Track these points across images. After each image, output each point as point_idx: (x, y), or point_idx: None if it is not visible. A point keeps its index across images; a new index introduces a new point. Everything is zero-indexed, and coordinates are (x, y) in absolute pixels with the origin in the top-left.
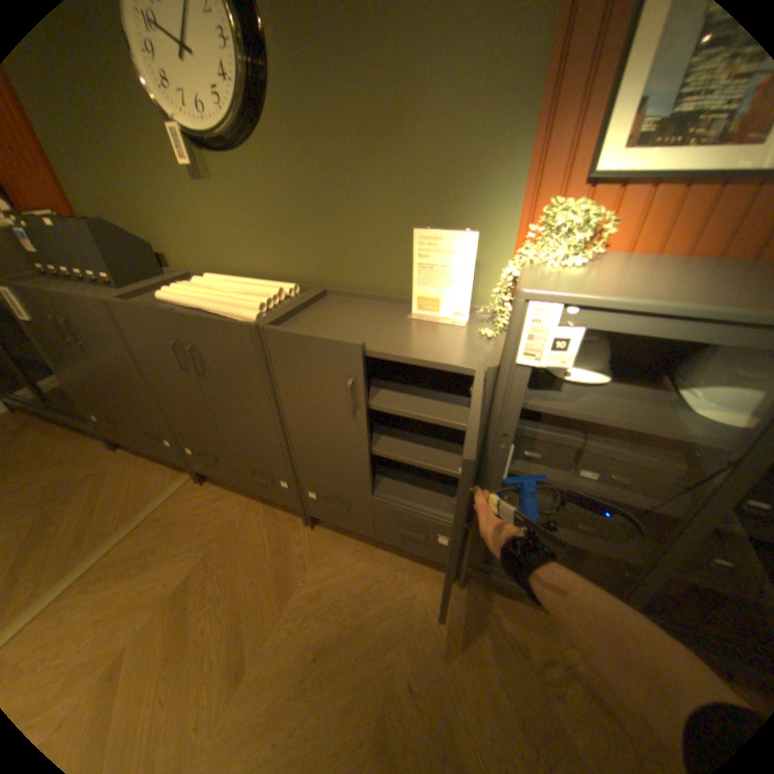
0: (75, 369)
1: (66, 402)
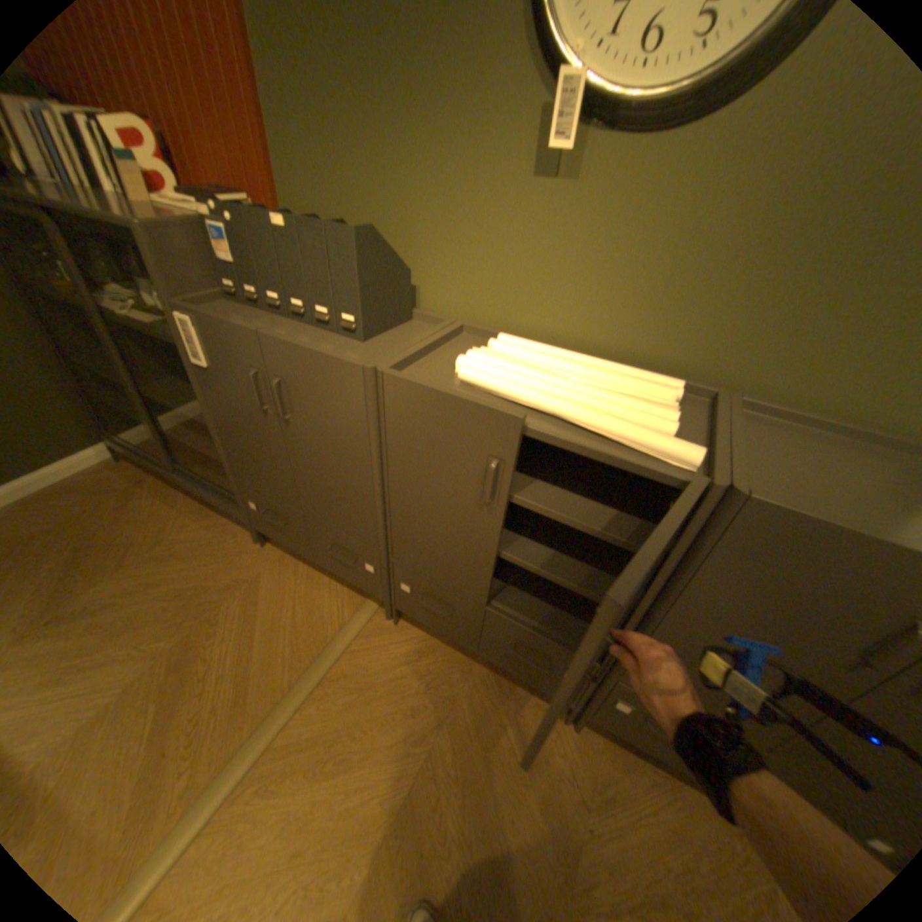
0: (256, 445)
1: (198, 464)
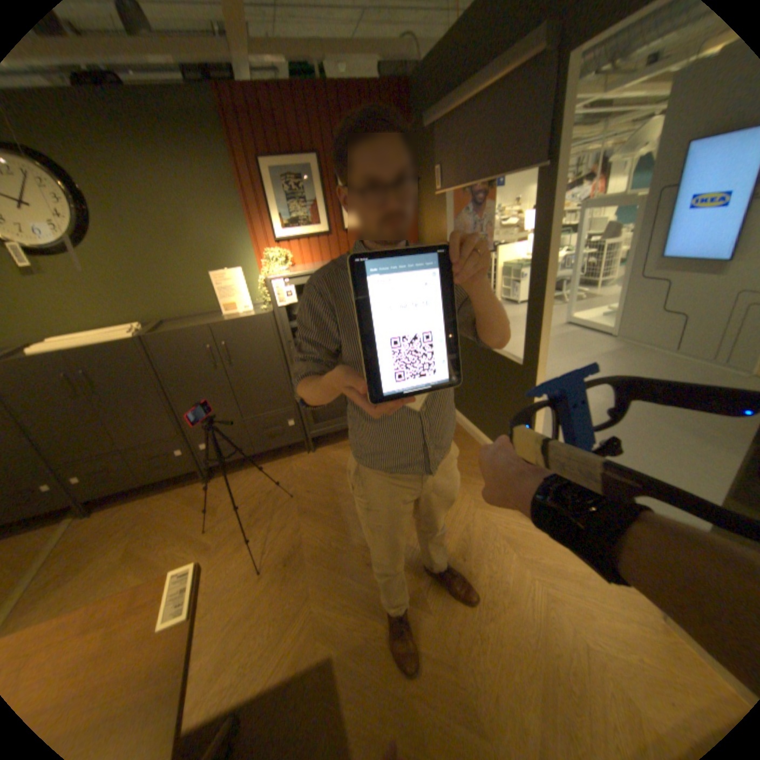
0: None
1: None
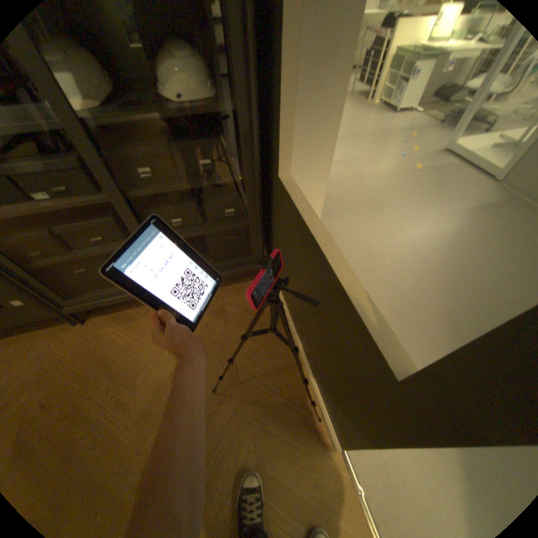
0: None
1: None
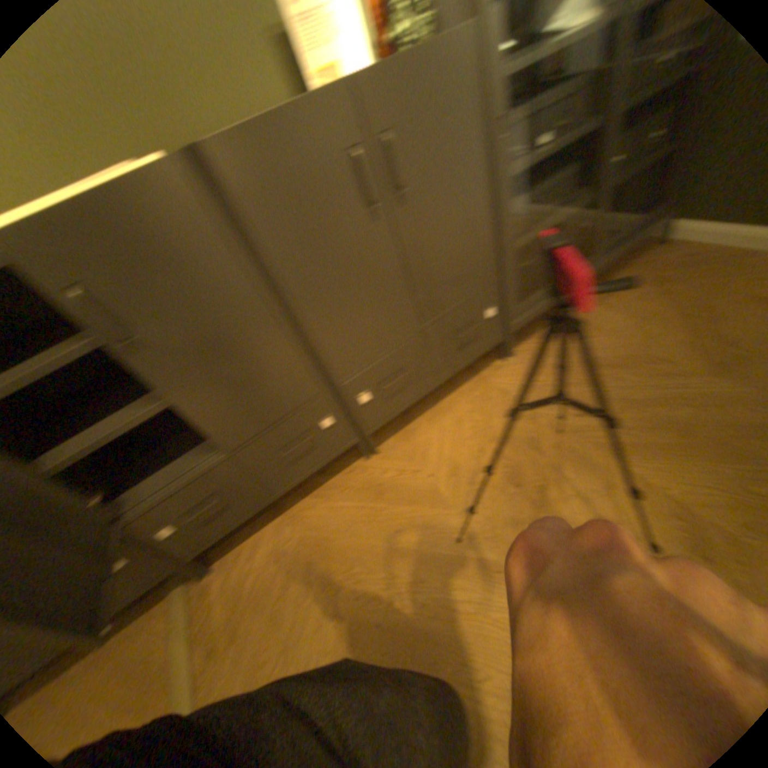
0: None
1: None
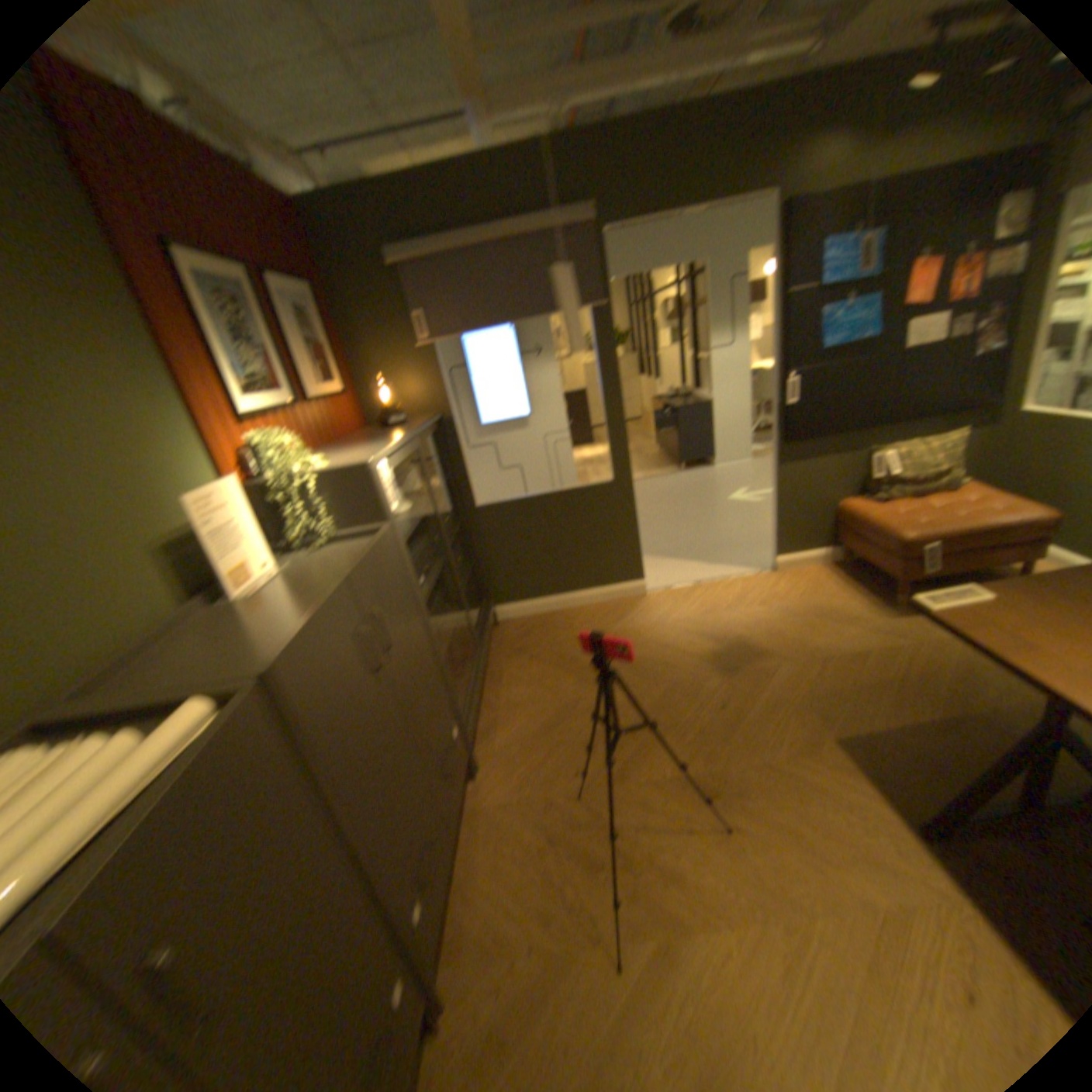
0: None
1: None
